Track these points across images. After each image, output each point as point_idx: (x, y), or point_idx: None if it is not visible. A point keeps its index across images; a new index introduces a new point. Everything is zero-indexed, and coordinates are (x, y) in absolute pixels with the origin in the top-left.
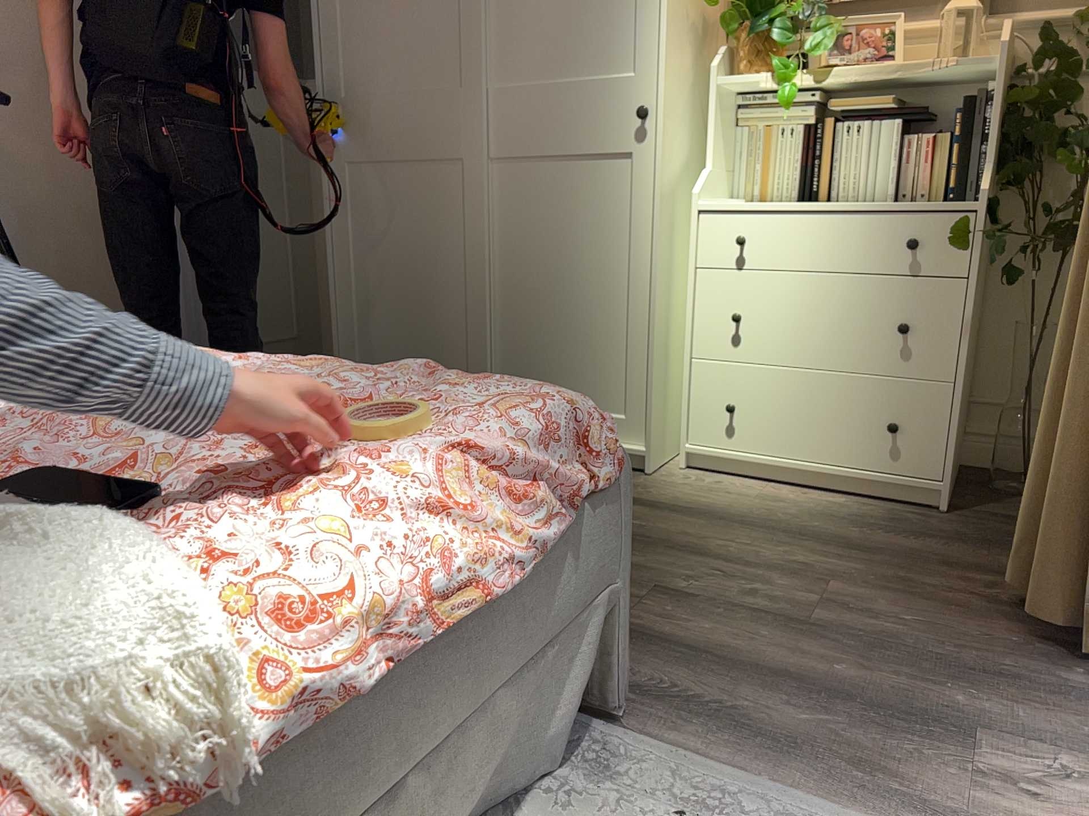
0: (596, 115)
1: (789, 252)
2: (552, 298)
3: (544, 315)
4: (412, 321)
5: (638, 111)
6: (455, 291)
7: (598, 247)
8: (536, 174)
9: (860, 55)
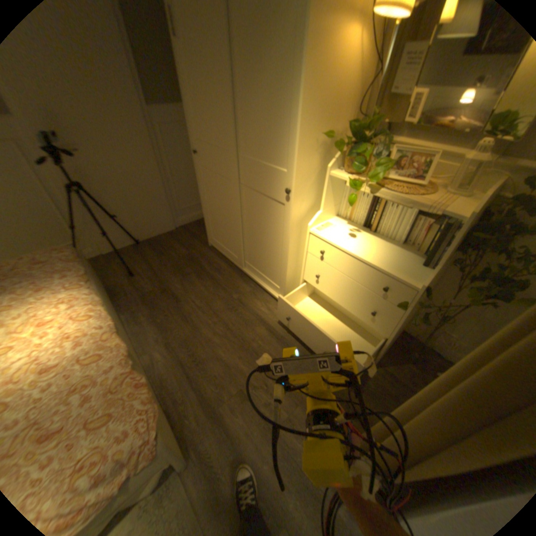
0: (273, 182)
1: (339, 263)
2: (259, 240)
3: (257, 244)
4: (222, 227)
5: (287, 187)
6: (232, 225)
7: (273, 232)
8: (254, 195)
9: (408, 171)
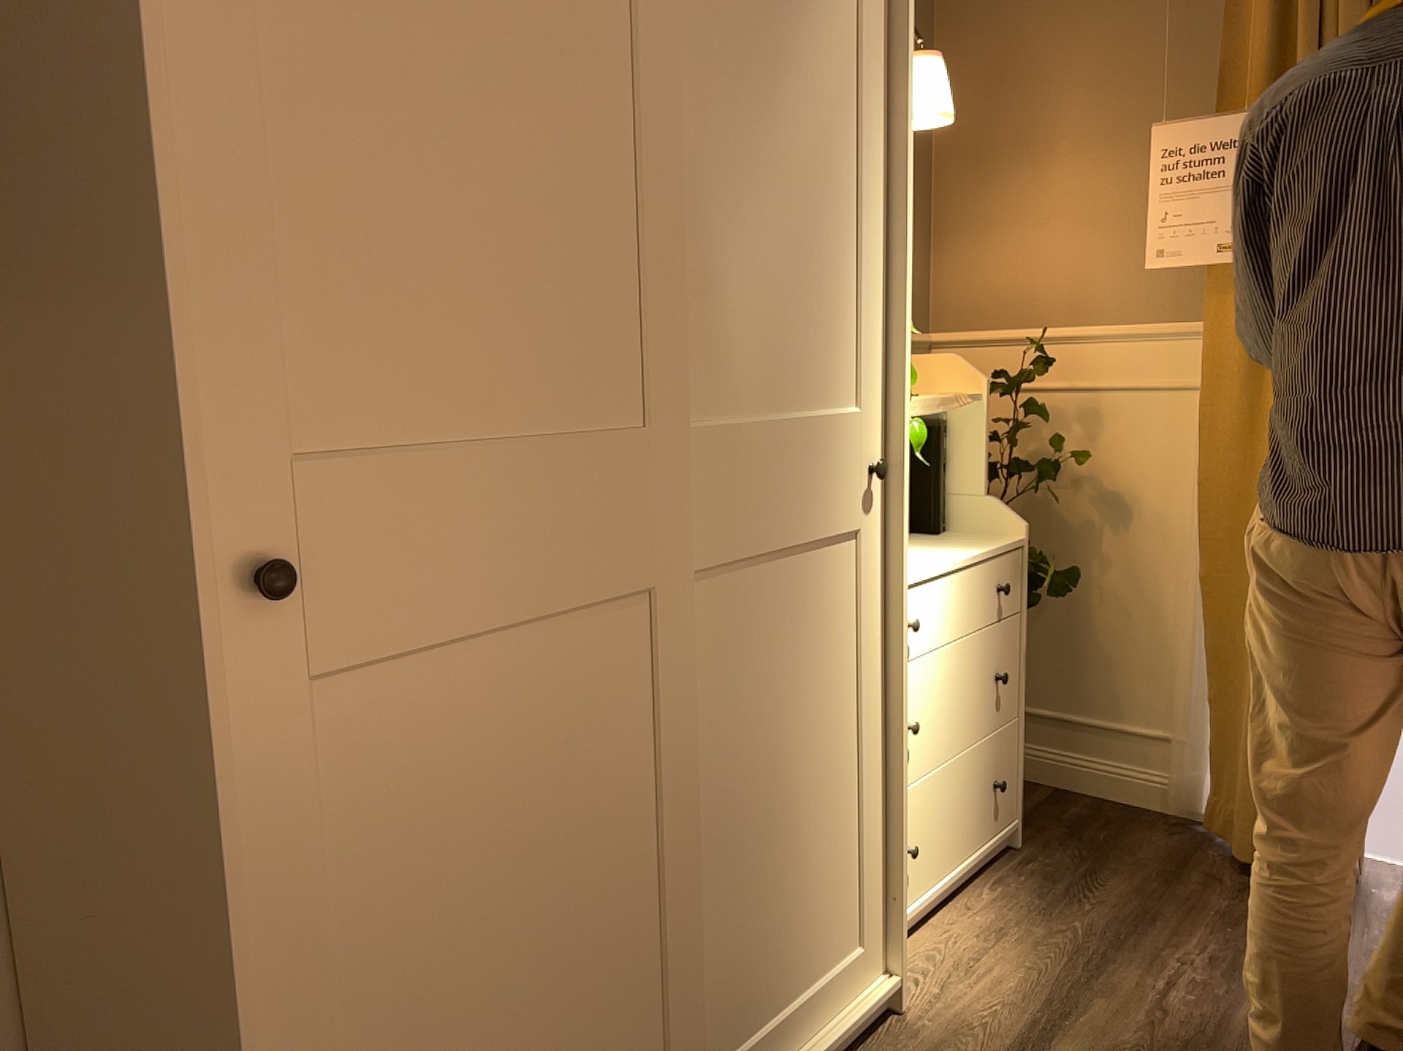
0: (827, 472)
1: (939, 625)
2: (774, 813)
3: (762, 852)
4: (534, 1049)
5: (869, 465)
6: (637, 903)
7: (827, 692)
8: (750, 589)
9: None
